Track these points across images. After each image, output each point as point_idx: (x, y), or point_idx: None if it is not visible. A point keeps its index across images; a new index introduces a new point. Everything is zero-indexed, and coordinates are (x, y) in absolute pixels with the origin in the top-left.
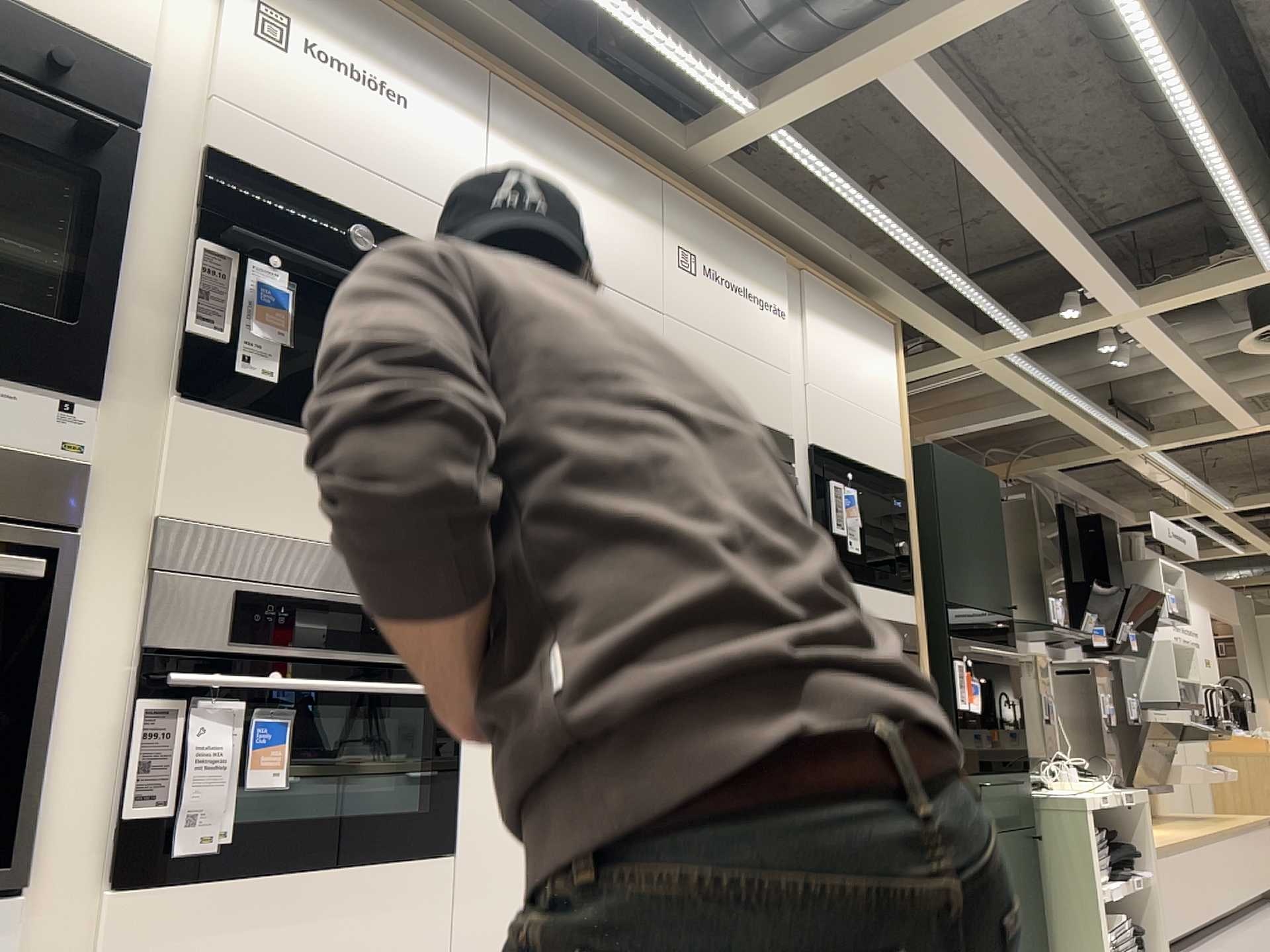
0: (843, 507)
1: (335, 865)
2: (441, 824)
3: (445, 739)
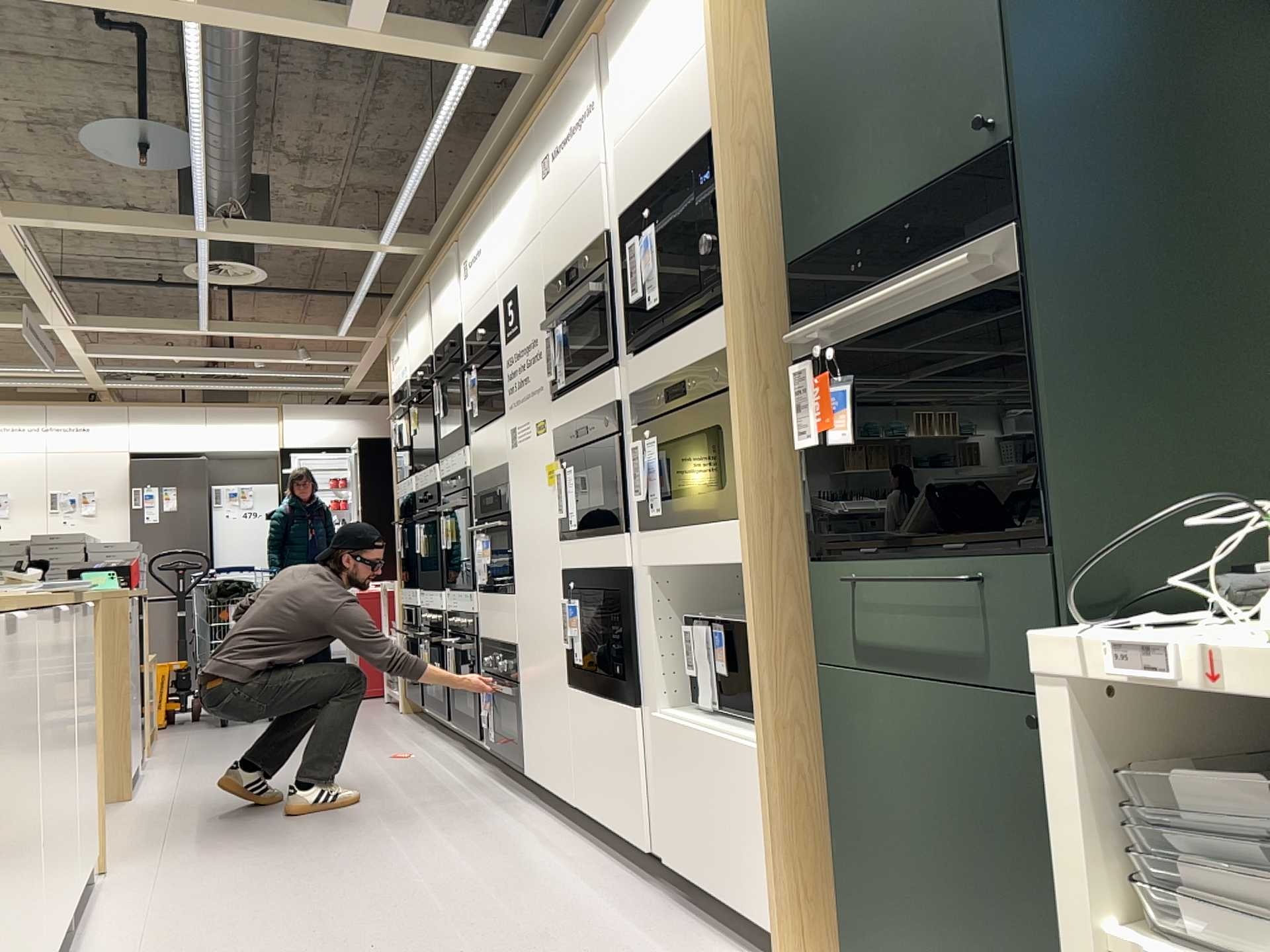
0: (639, 264)
1: (498, 593)
2: (511, 581)
3: (509, 544)
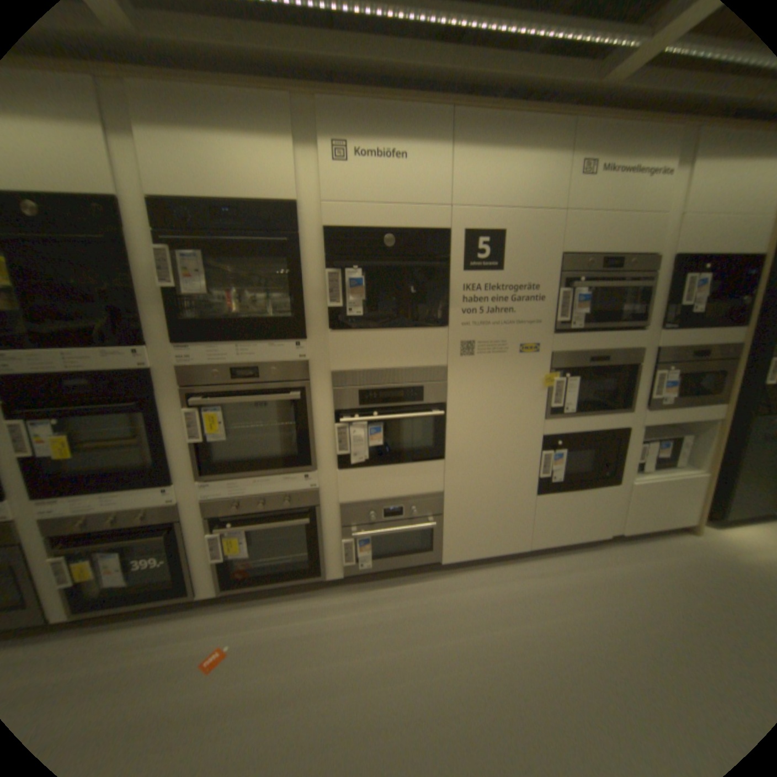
0: (694, 288)
1: (402, 463)
2: (438, 451)
3: (439, 425)
